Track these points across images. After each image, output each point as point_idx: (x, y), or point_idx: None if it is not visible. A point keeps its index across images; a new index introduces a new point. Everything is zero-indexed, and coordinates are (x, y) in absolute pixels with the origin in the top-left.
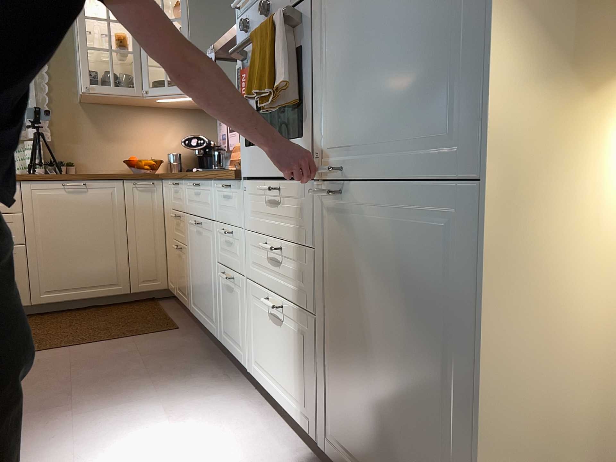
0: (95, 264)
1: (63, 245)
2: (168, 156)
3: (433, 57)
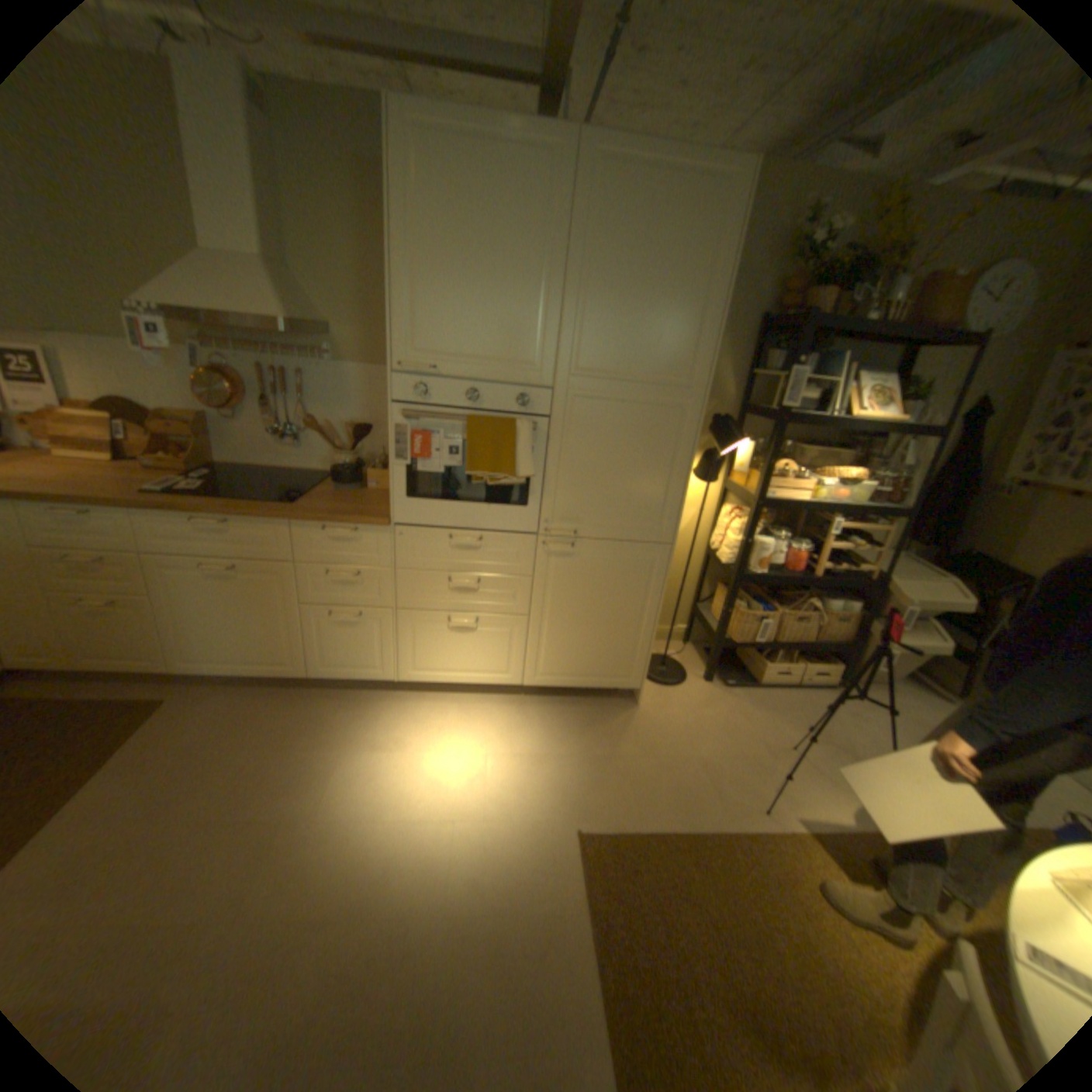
0: None
1: None
2: None
3: (648, 492)
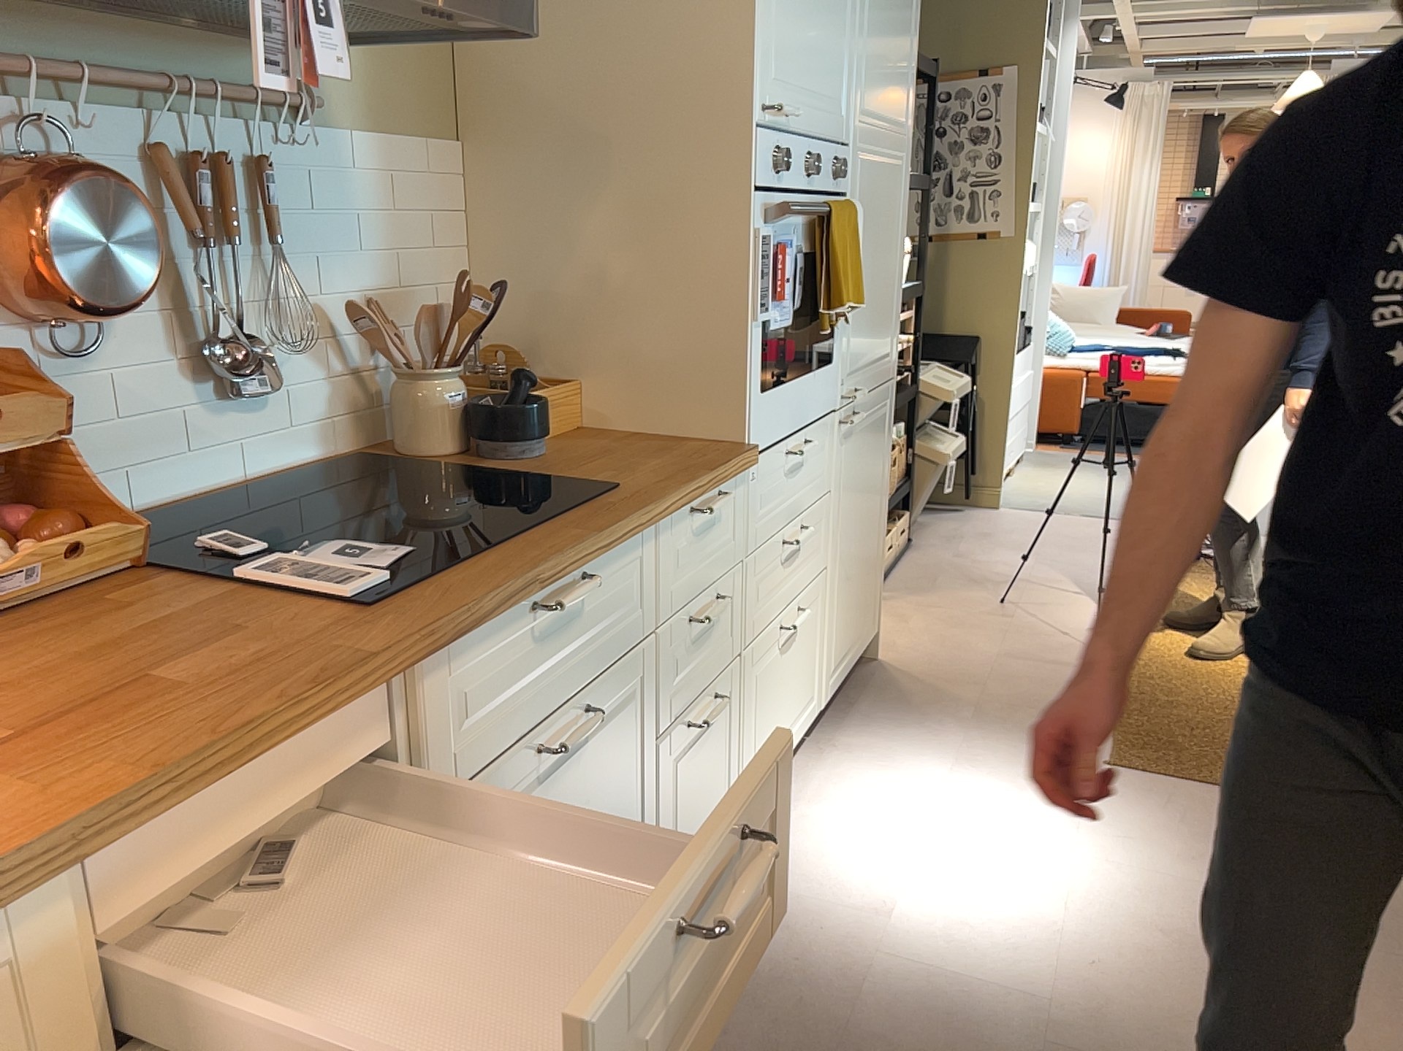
0: None
1: None
2: None
3: (889, 300)
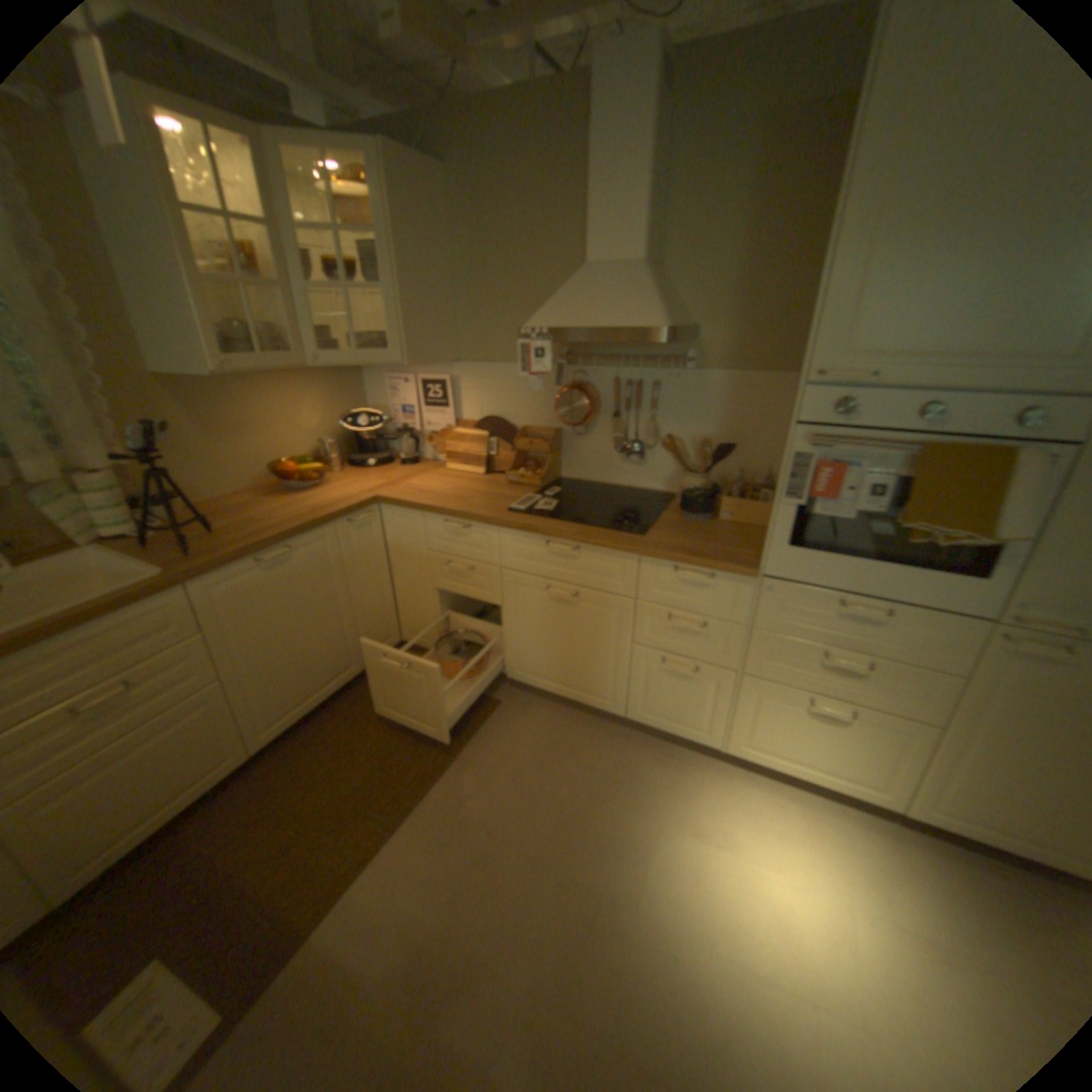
0: (319, 657)
1: (273, 652)
2: (321, 447)
3: None
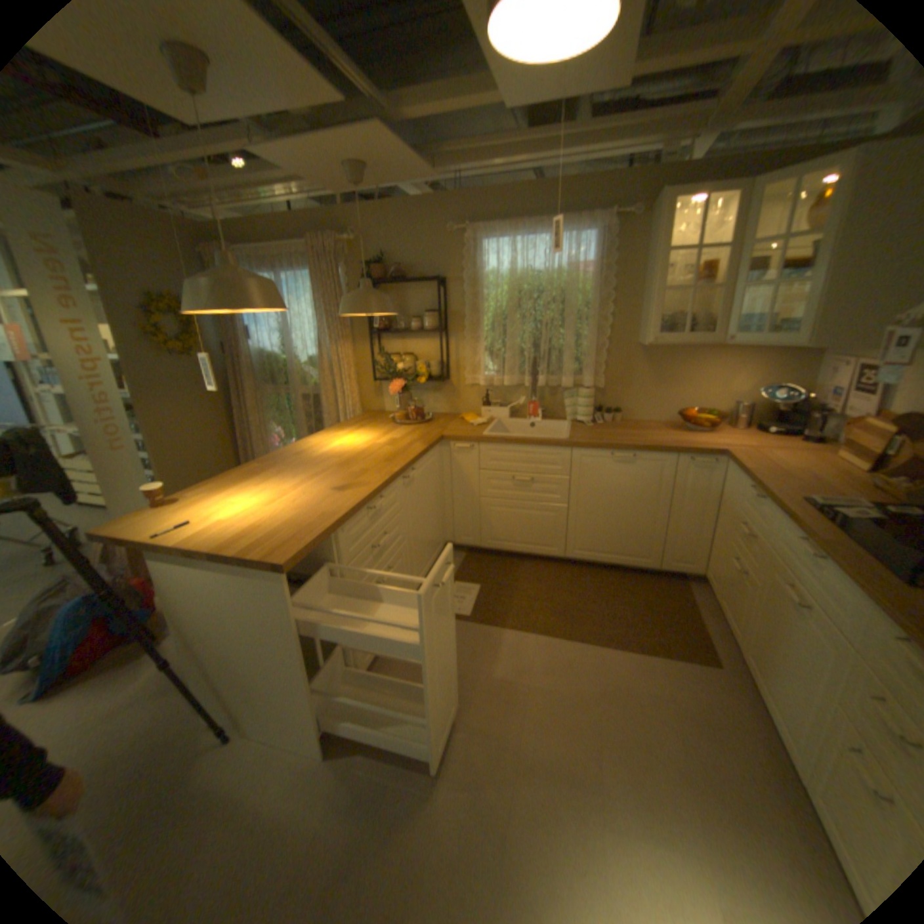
0: (629, 535)
1: (602, 511)
2: (737, 407)
3: None
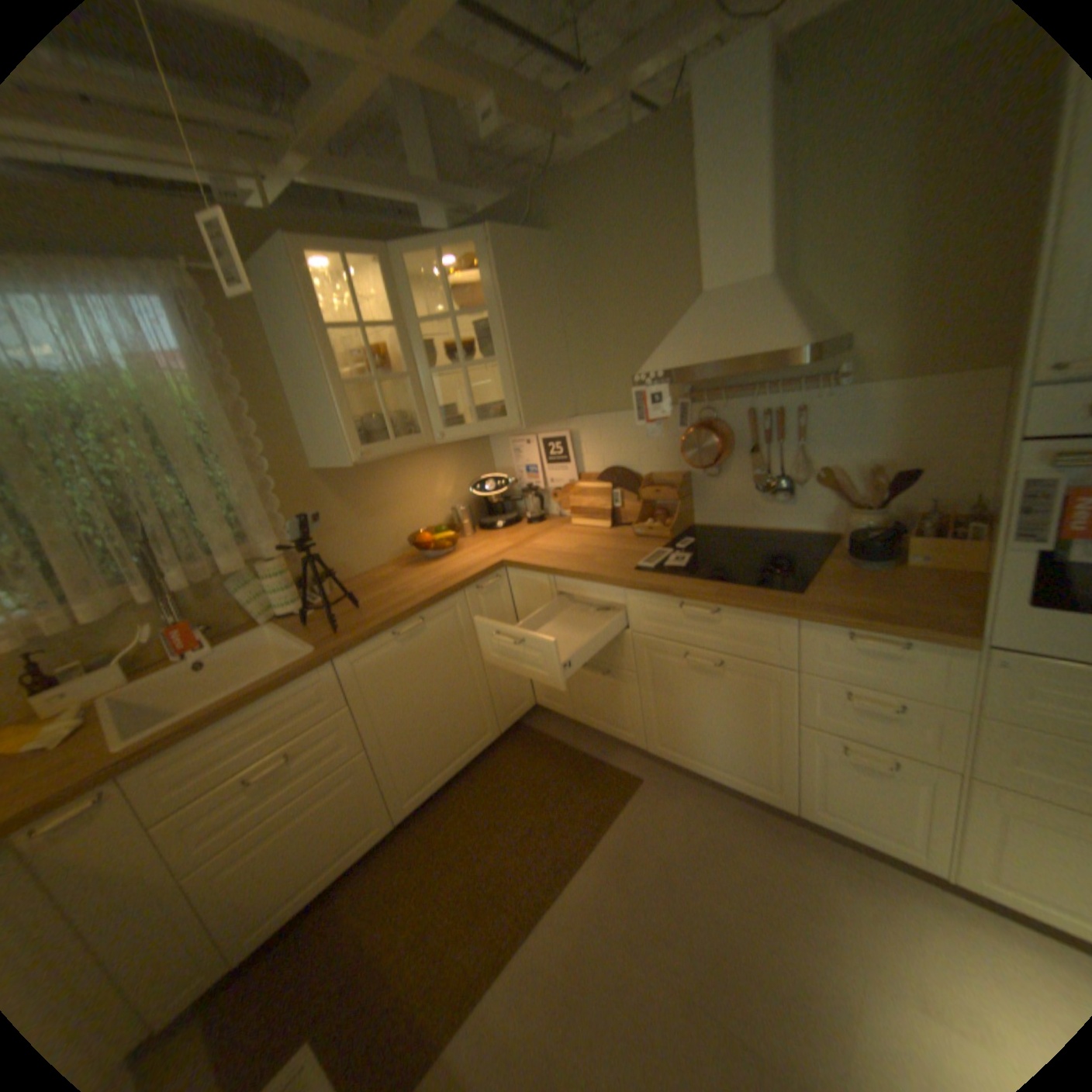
0: (457, 725)
1: (414, 722)
2: (455, 515)
3: None
